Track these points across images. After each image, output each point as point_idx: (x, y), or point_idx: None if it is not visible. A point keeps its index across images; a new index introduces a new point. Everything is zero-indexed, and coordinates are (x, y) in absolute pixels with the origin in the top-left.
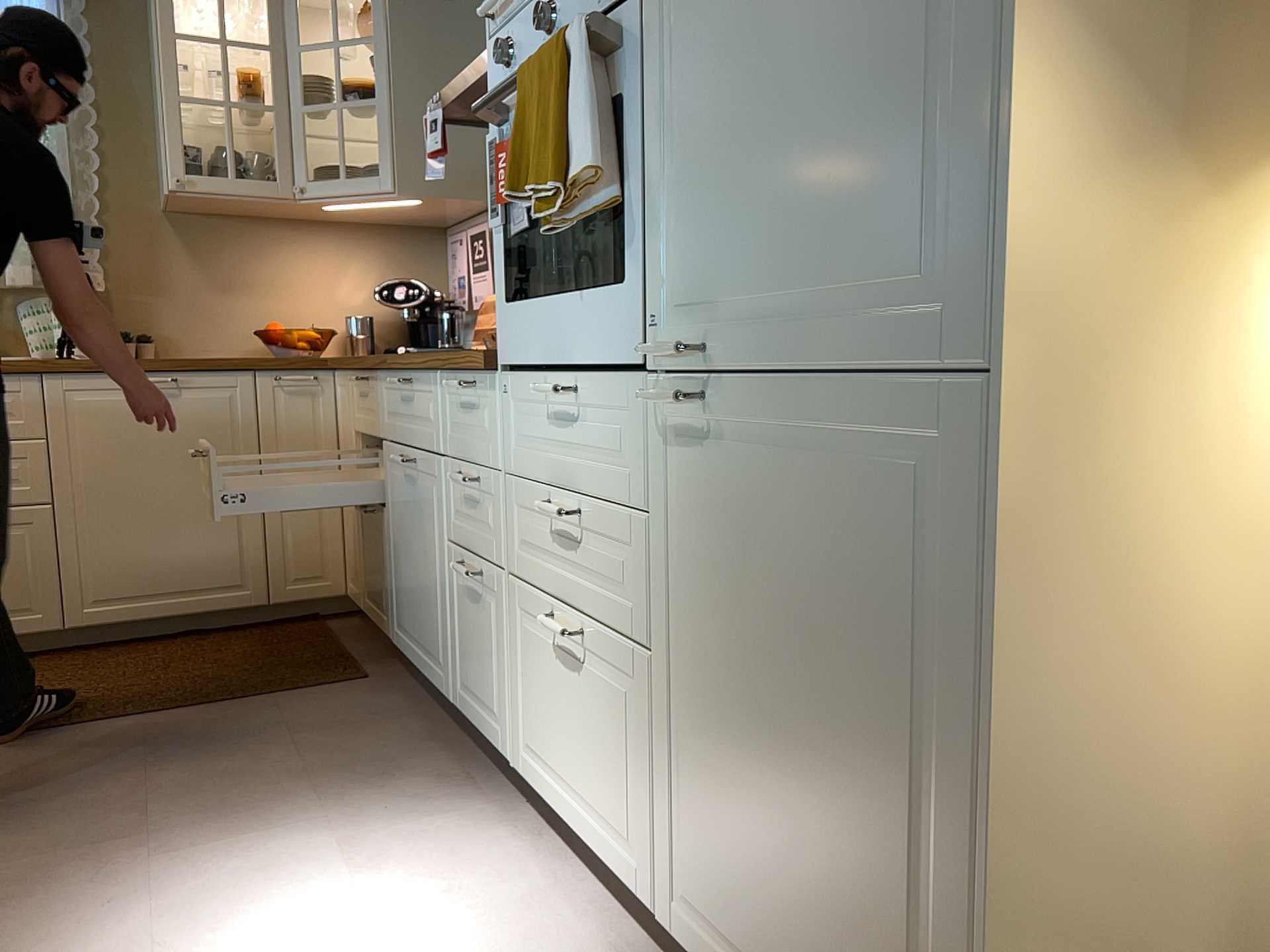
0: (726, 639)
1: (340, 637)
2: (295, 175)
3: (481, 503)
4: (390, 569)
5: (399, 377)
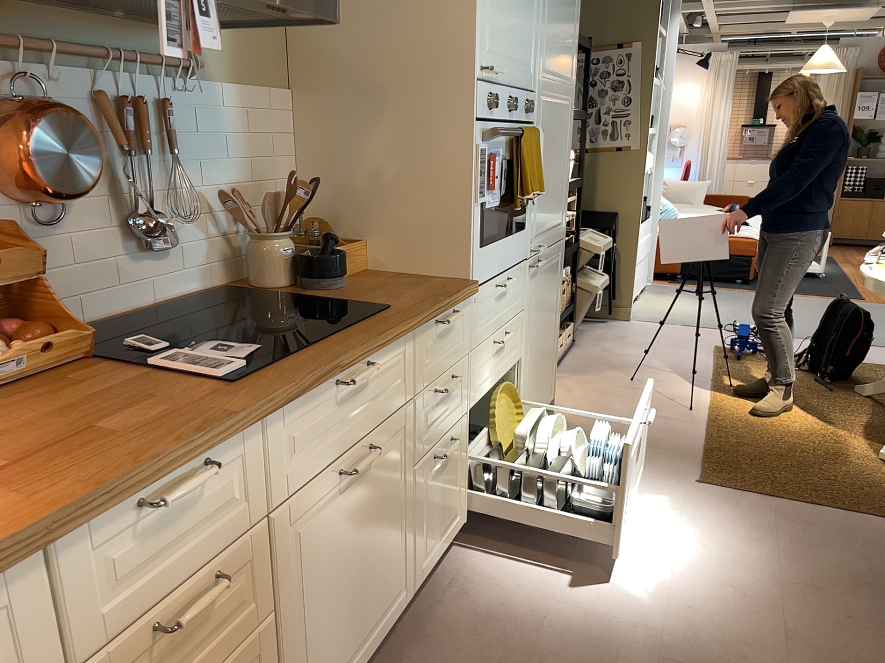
0: (536, 327)
1: None
2: None
3: (450, 391)
4: None
5: (337, 379)
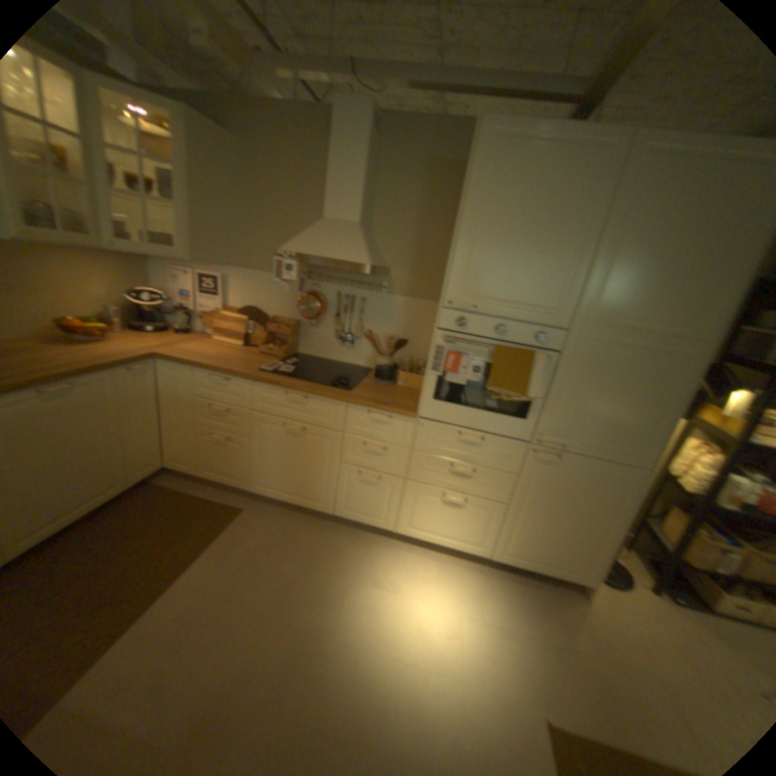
0: (544, 502)
1: (179, 491)
2: (95, 231)
3: (382, 454)
4: (252, 463)
5: (286, 391)
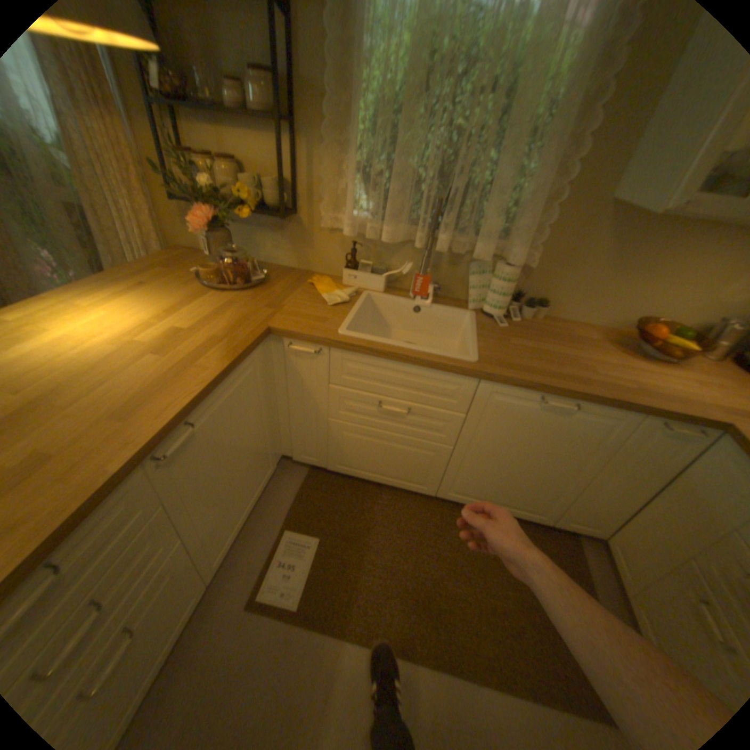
0: None
1: (597, 588)
2: None
3: None
4: None
5: None
